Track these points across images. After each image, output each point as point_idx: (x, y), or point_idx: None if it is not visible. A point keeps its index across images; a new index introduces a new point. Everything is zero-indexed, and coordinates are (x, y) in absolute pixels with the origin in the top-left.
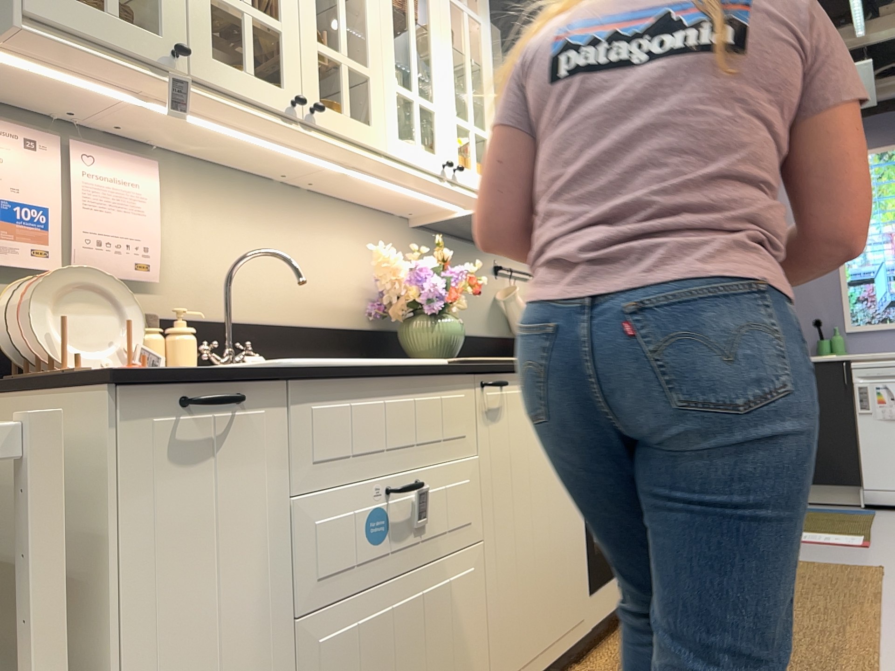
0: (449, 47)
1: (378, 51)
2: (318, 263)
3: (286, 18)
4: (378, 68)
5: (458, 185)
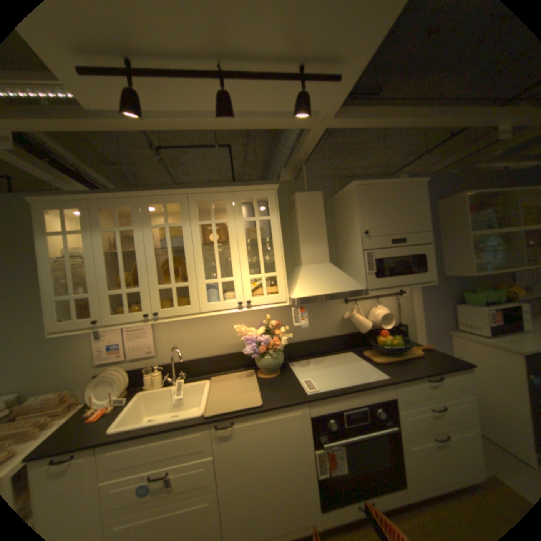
0: (243, 245)
1: (193, 272)
2: (224, 330)
3: (142, 285)
4: (194, 279)
5: (255, 306)
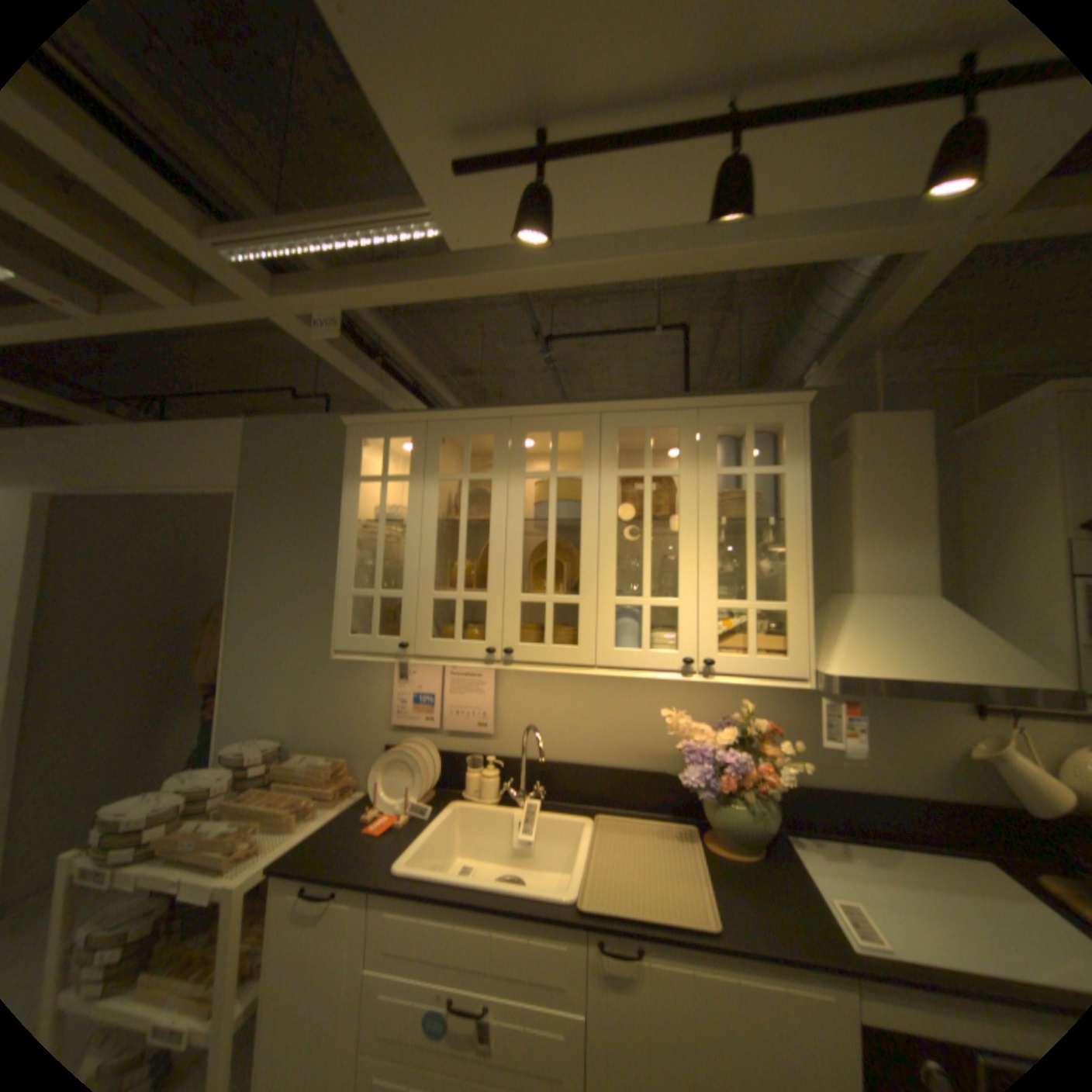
0: (710, 527)
1: (591, 574)
2: (637, 712)
3: (493, 587)
4: (591, 590)
5: (722, 674)
